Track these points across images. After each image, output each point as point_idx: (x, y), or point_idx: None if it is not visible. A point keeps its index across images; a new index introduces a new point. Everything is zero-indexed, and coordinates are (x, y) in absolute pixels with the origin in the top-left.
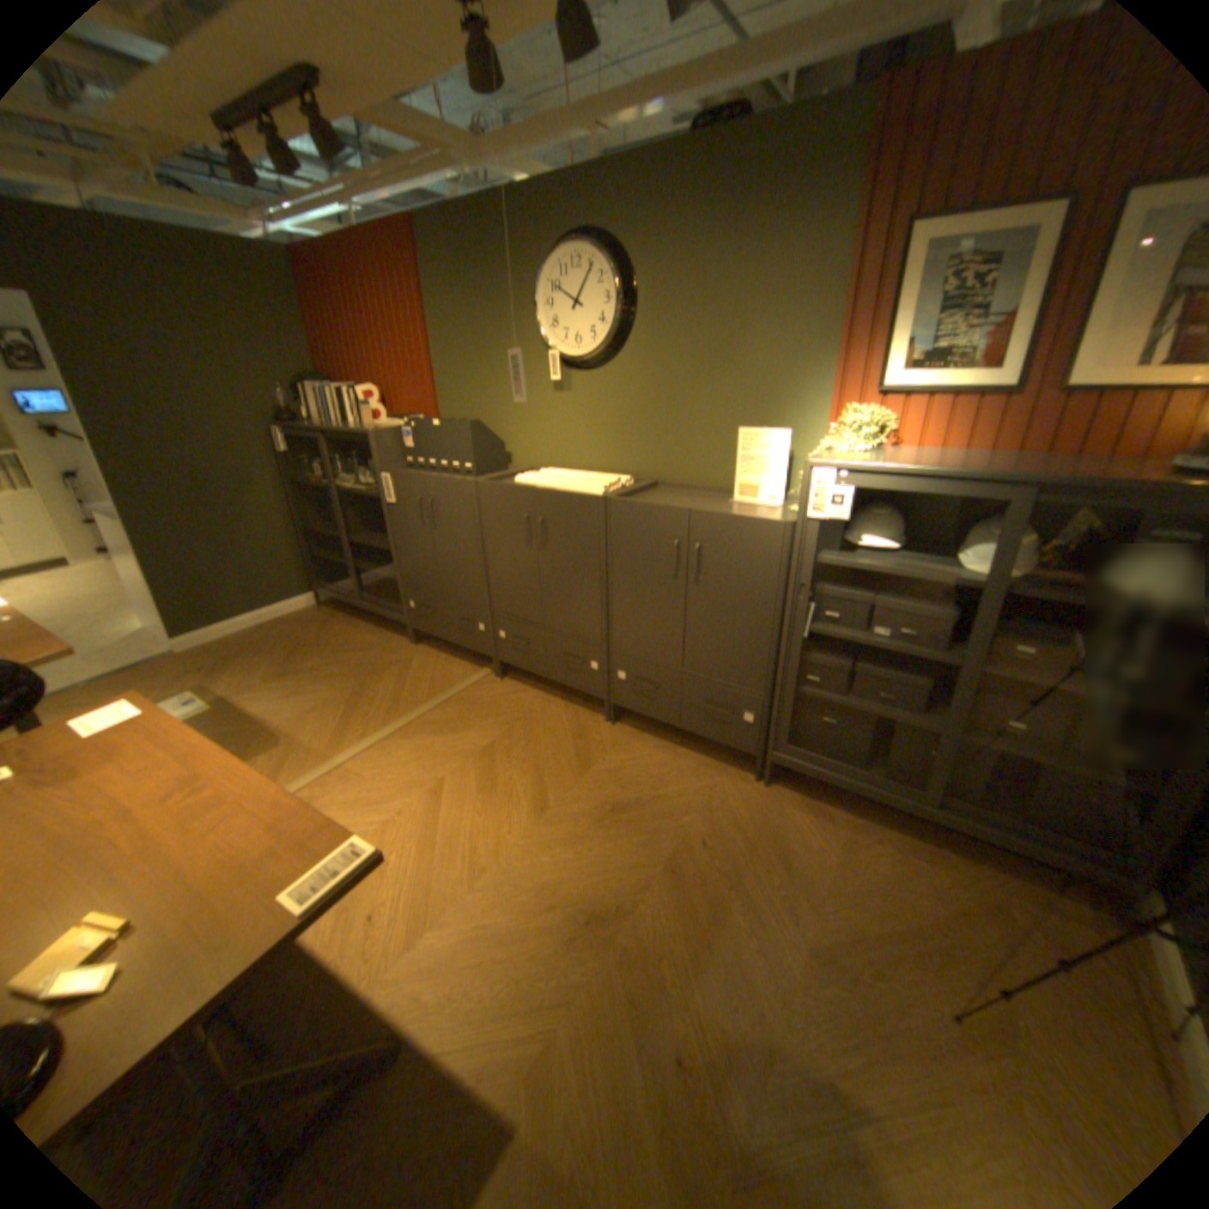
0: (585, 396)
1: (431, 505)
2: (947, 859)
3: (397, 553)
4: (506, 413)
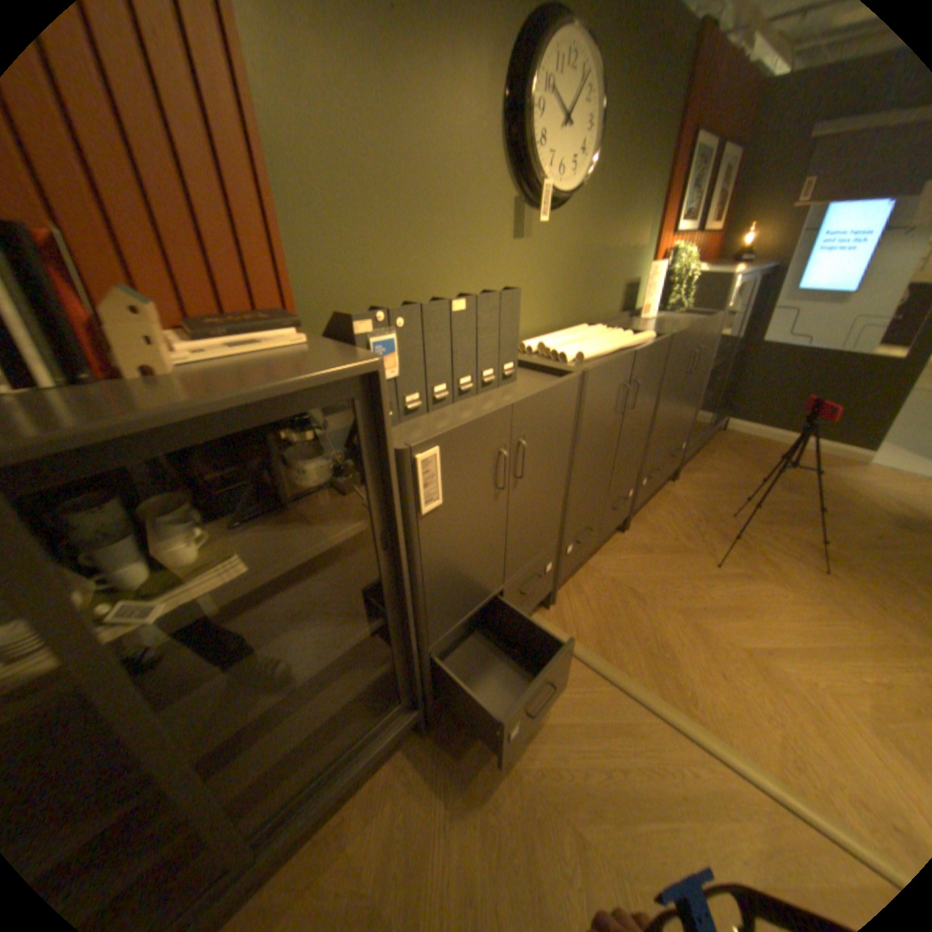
0: (543, 242)
1: (520, 450)
2: (706, 449)
3: (425, 604)
4: (448, 277)
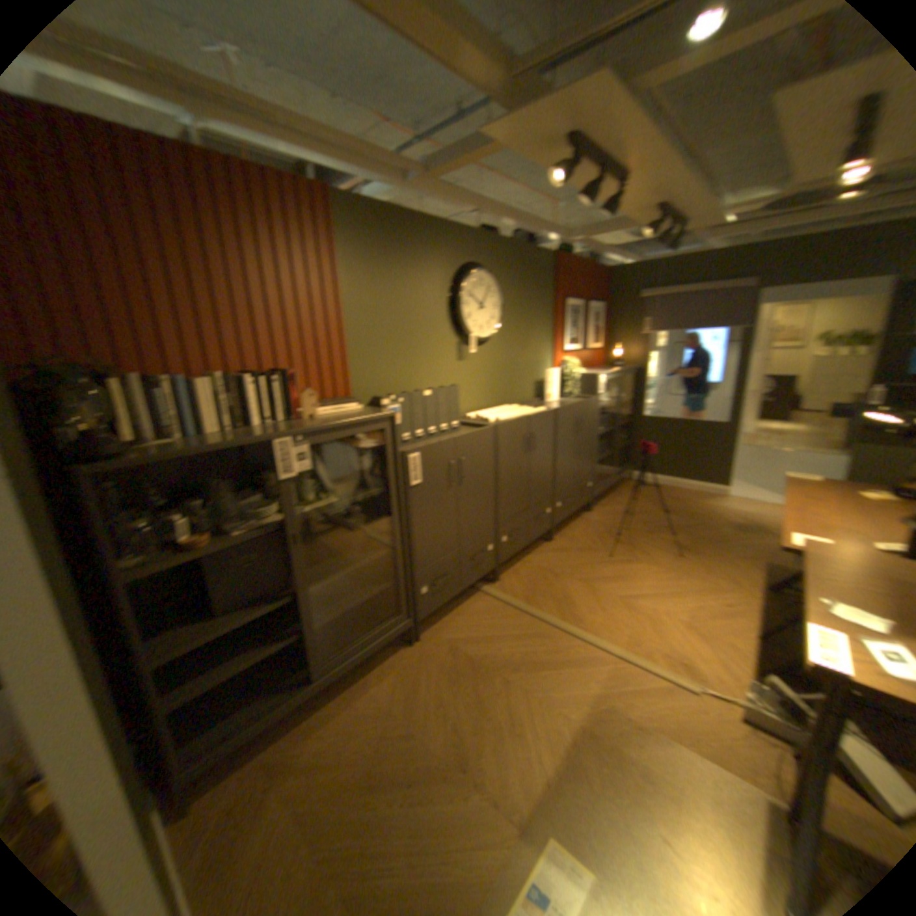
0: (474, 363)
1: (460, 463)
2: (615, 493)
3: (412, 541)
4: (421, 382)
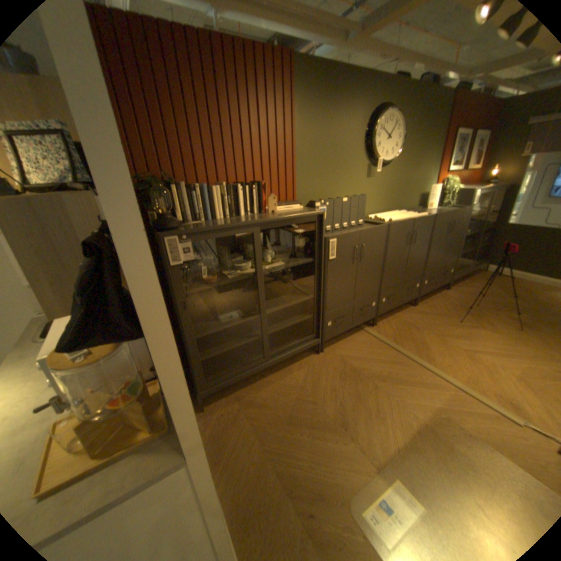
0: (379, 179)
1: (363, 248)
2: (472, 279)
3: (327, 294)
4: (341, 192)
